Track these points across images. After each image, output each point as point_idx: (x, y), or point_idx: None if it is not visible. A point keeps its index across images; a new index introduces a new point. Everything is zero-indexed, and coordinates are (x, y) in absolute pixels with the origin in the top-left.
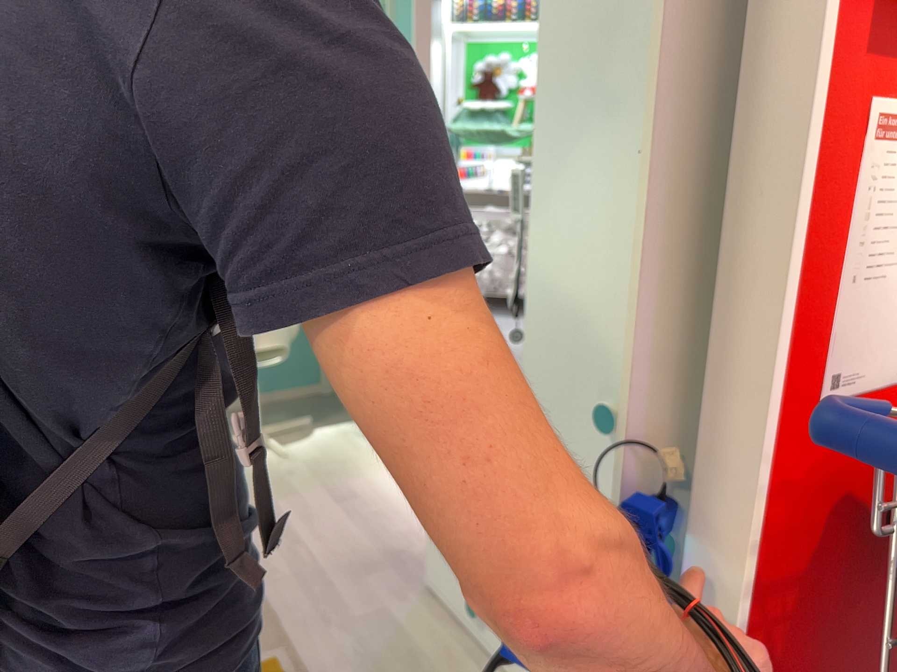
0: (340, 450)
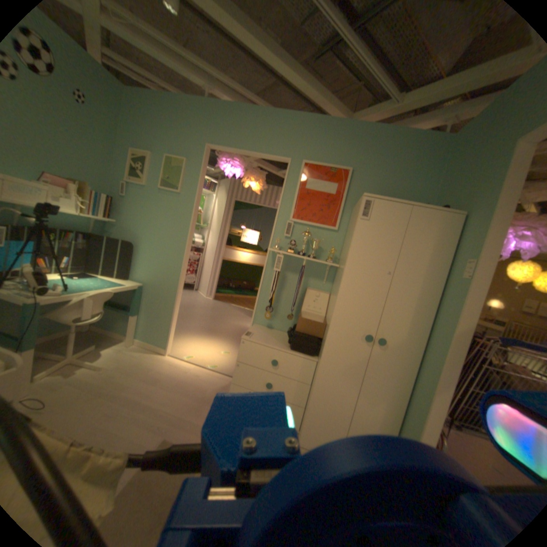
0: (125, 360)
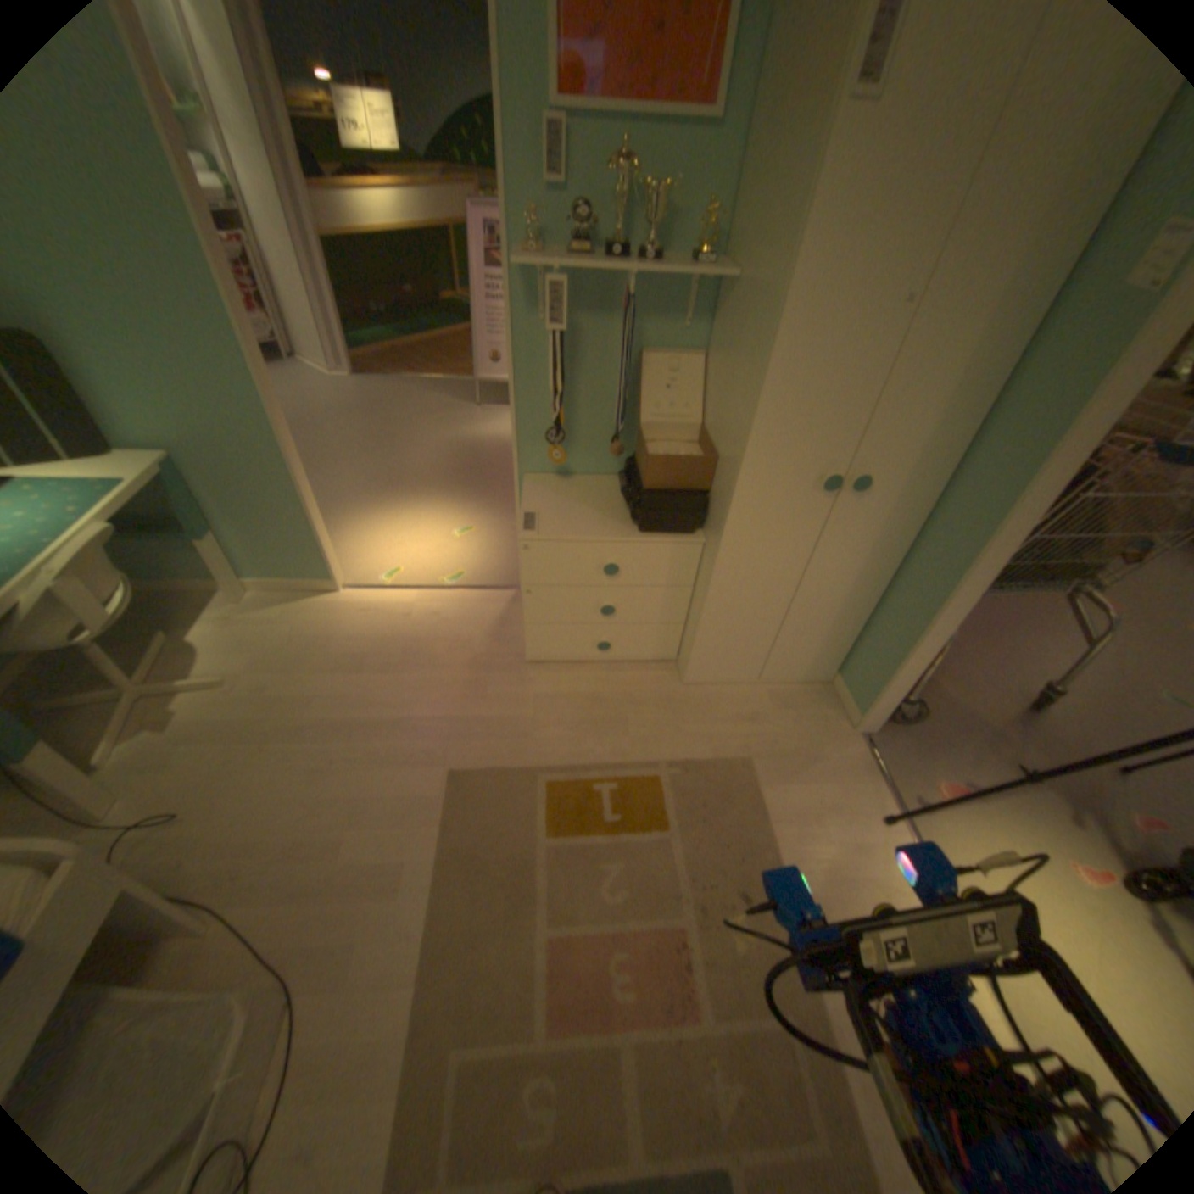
0: (258, 635)
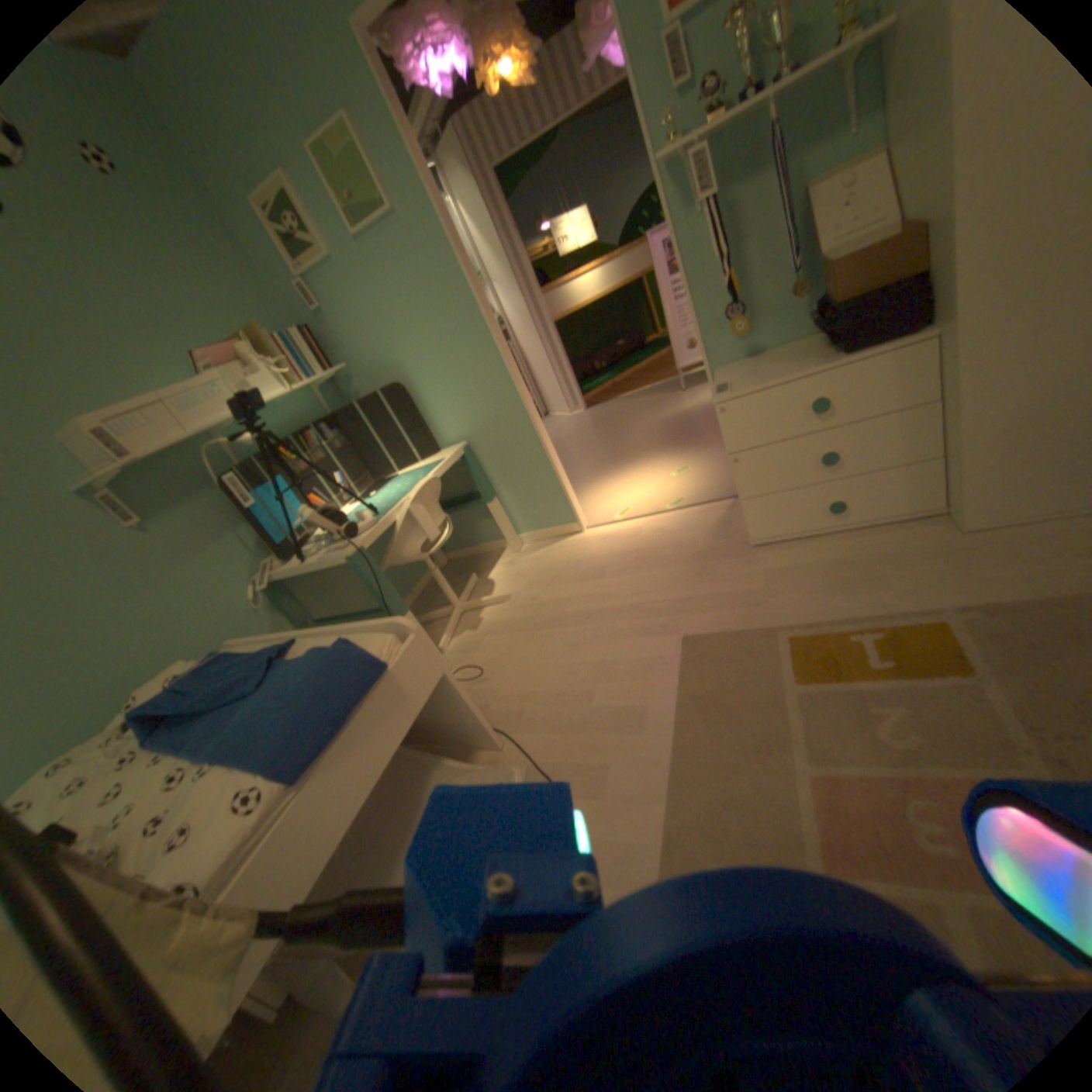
0: (529, 566)
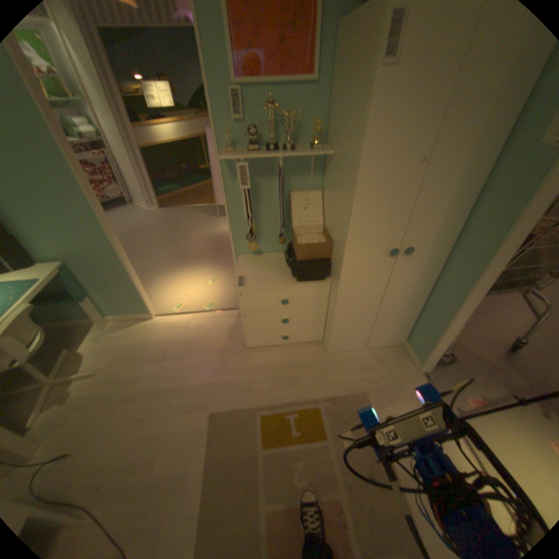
0: (113, 345)
